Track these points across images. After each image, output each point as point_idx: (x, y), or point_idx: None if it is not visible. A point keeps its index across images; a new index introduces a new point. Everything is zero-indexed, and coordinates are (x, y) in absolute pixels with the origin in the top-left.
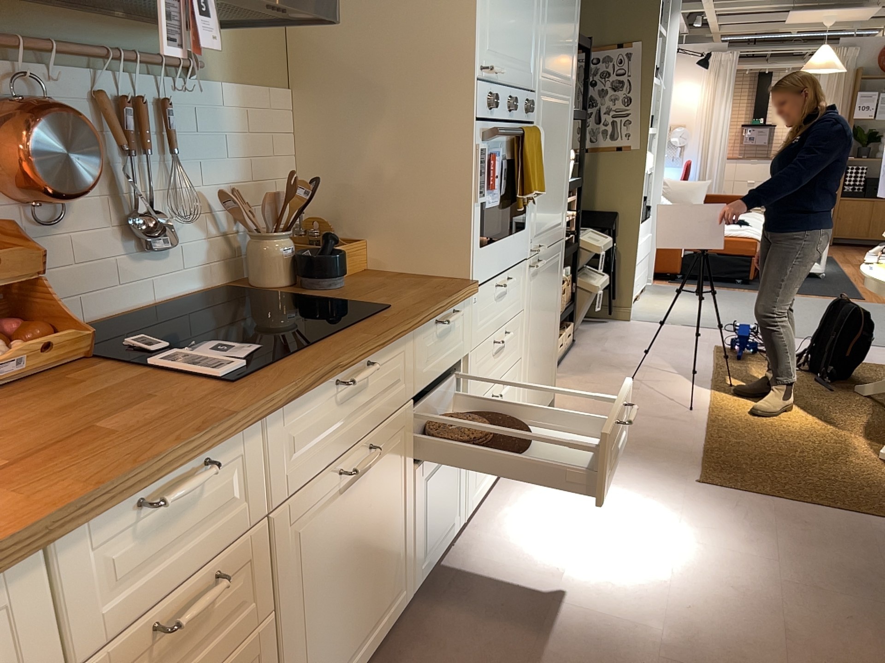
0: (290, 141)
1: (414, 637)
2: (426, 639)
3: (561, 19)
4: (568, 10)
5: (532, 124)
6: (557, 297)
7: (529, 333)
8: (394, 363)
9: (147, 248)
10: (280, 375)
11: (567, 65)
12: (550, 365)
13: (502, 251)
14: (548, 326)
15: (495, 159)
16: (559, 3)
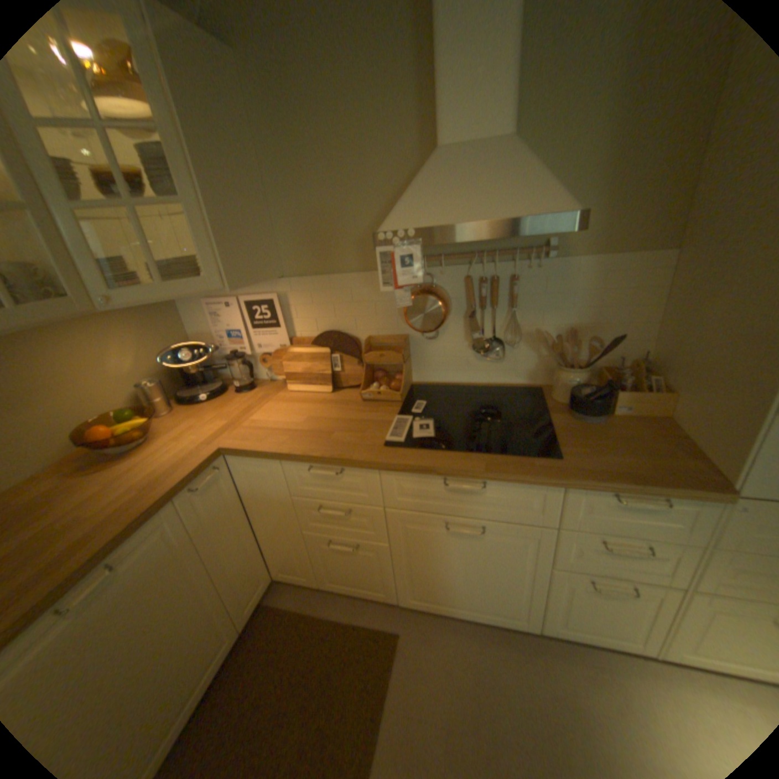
0: (661, 291)
1: (529, 653)
2: (531, 662)
3: None
4: None
5: None
6: None
7: None
8: (529, 496)
9: (486, 356)
10: (401, 456)
11: None
12: None
13: None
14: None
15: None
16: None
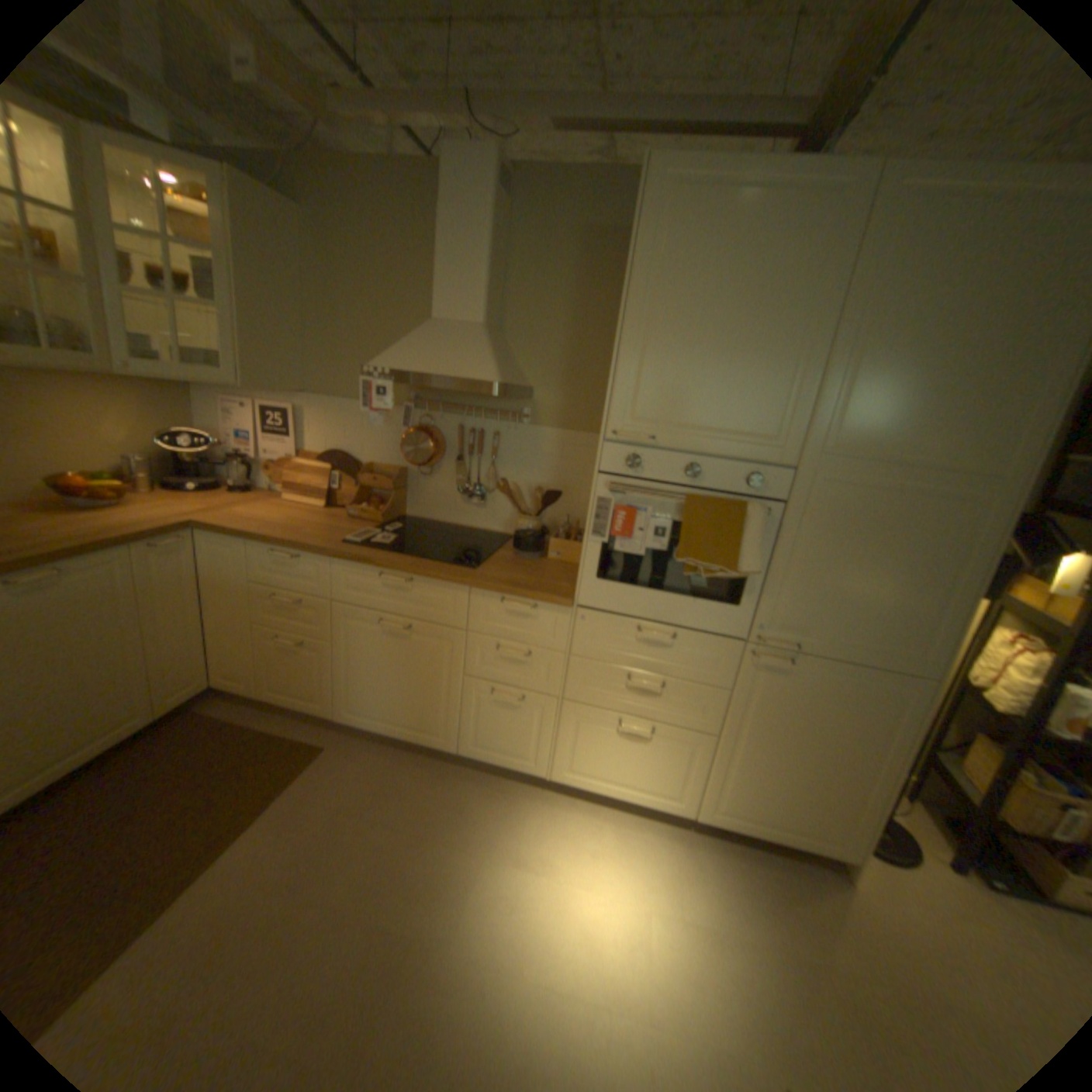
0: None
1: (442, 774)
2: (440, 780)
3: (930, 382)
4: (979, 367)
5: (775, 500)
6: (890, 745)
7: (745, 724)
8: (444, 596)
9: (471, 500)
10: (350, 549)
11: (968, 444)
12: (837, 810)
13: (650, 600)
14: (832, 758)
15: (633, 512)
16: (920, 361)
